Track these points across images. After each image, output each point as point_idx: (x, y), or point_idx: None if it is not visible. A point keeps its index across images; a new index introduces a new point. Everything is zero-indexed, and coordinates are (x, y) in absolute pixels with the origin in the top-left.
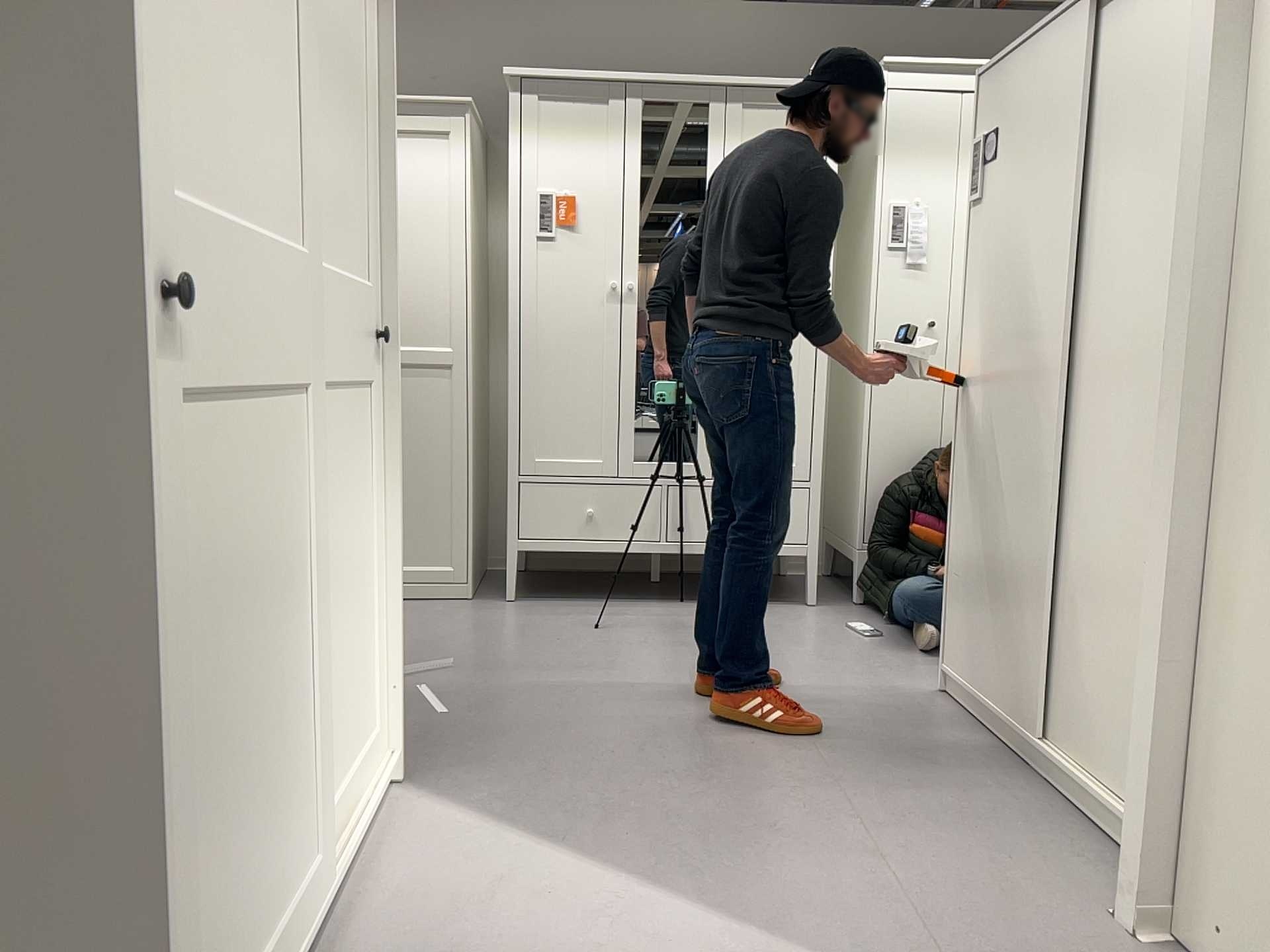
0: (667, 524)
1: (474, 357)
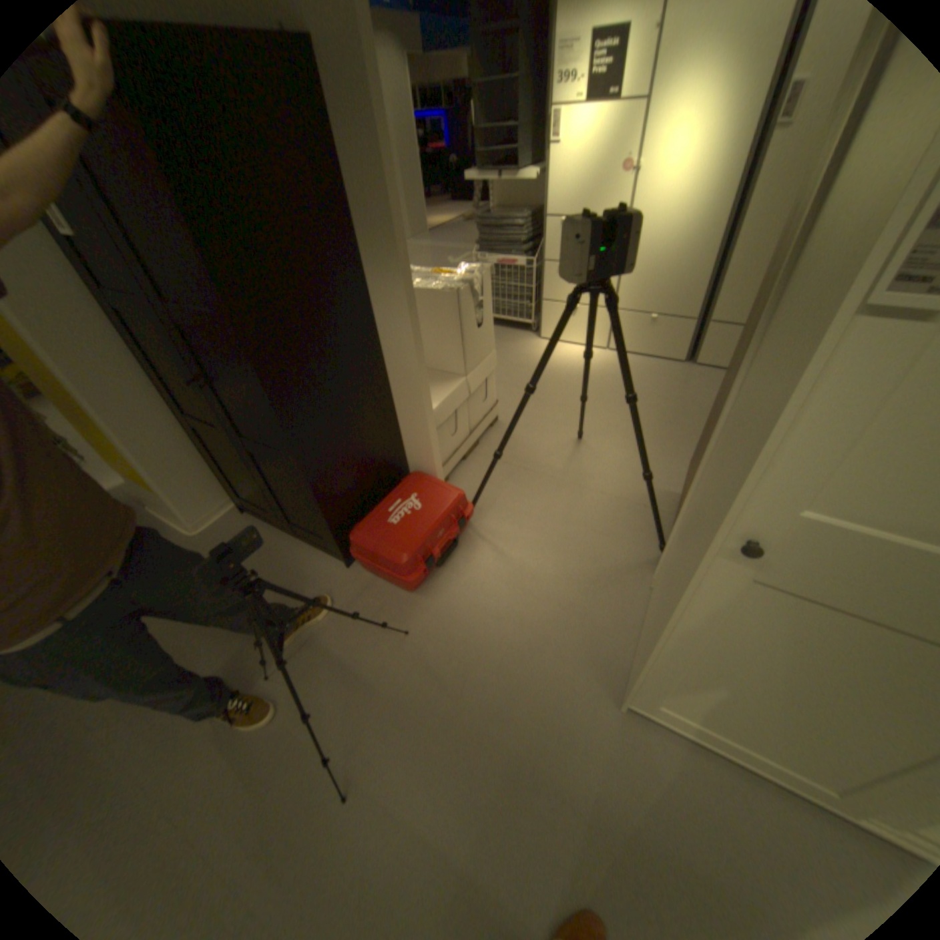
0: None
1: None
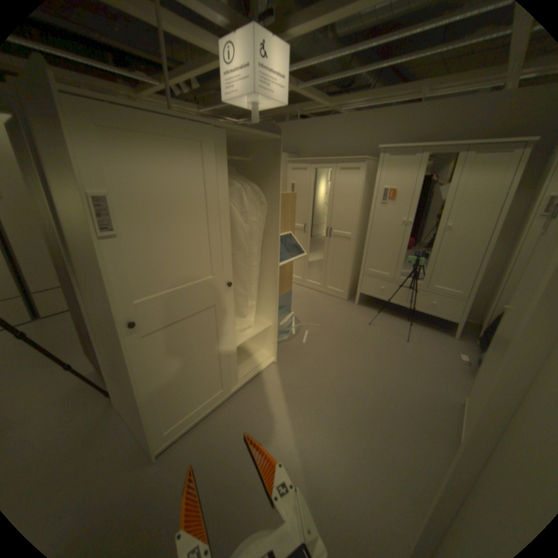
0: (408, 297)
1: (358, 236)
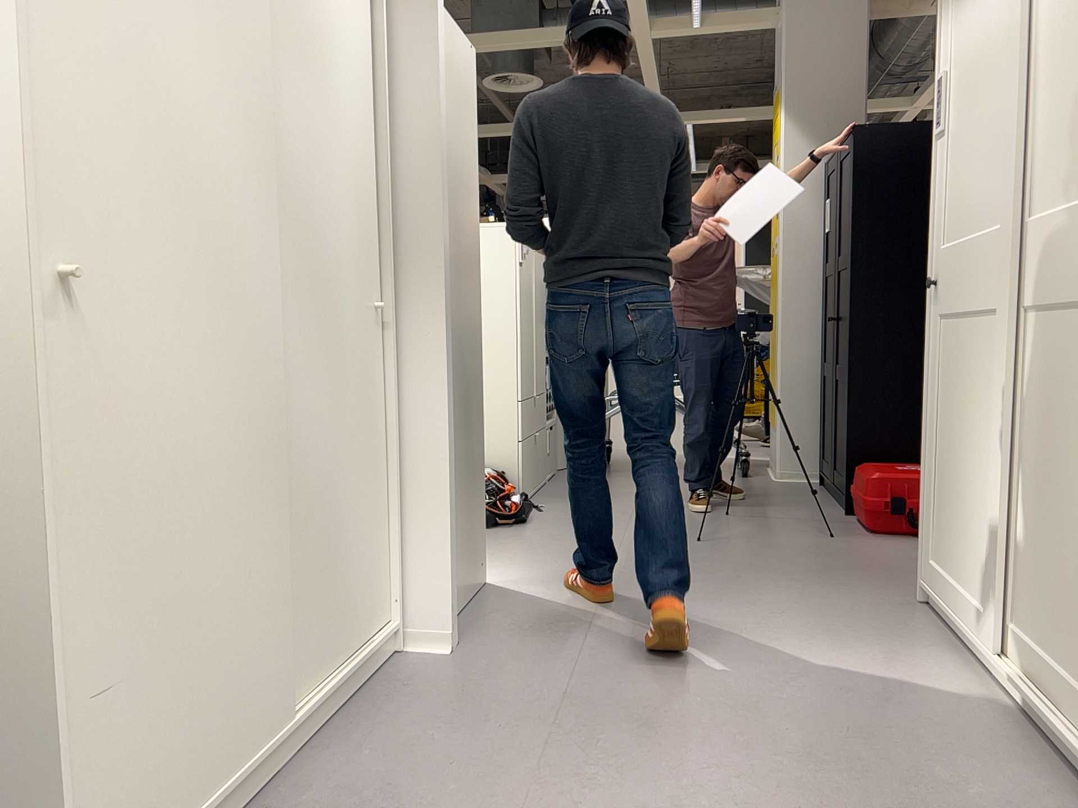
0: None
1: None
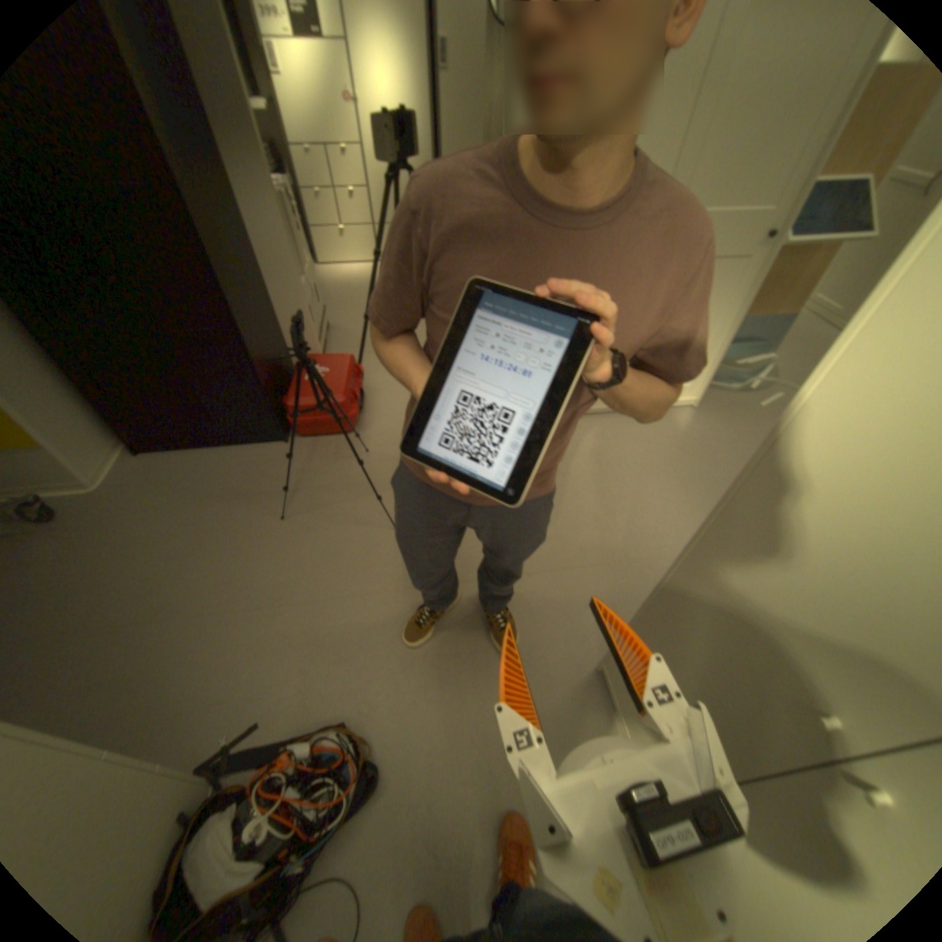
0: None
1: None
